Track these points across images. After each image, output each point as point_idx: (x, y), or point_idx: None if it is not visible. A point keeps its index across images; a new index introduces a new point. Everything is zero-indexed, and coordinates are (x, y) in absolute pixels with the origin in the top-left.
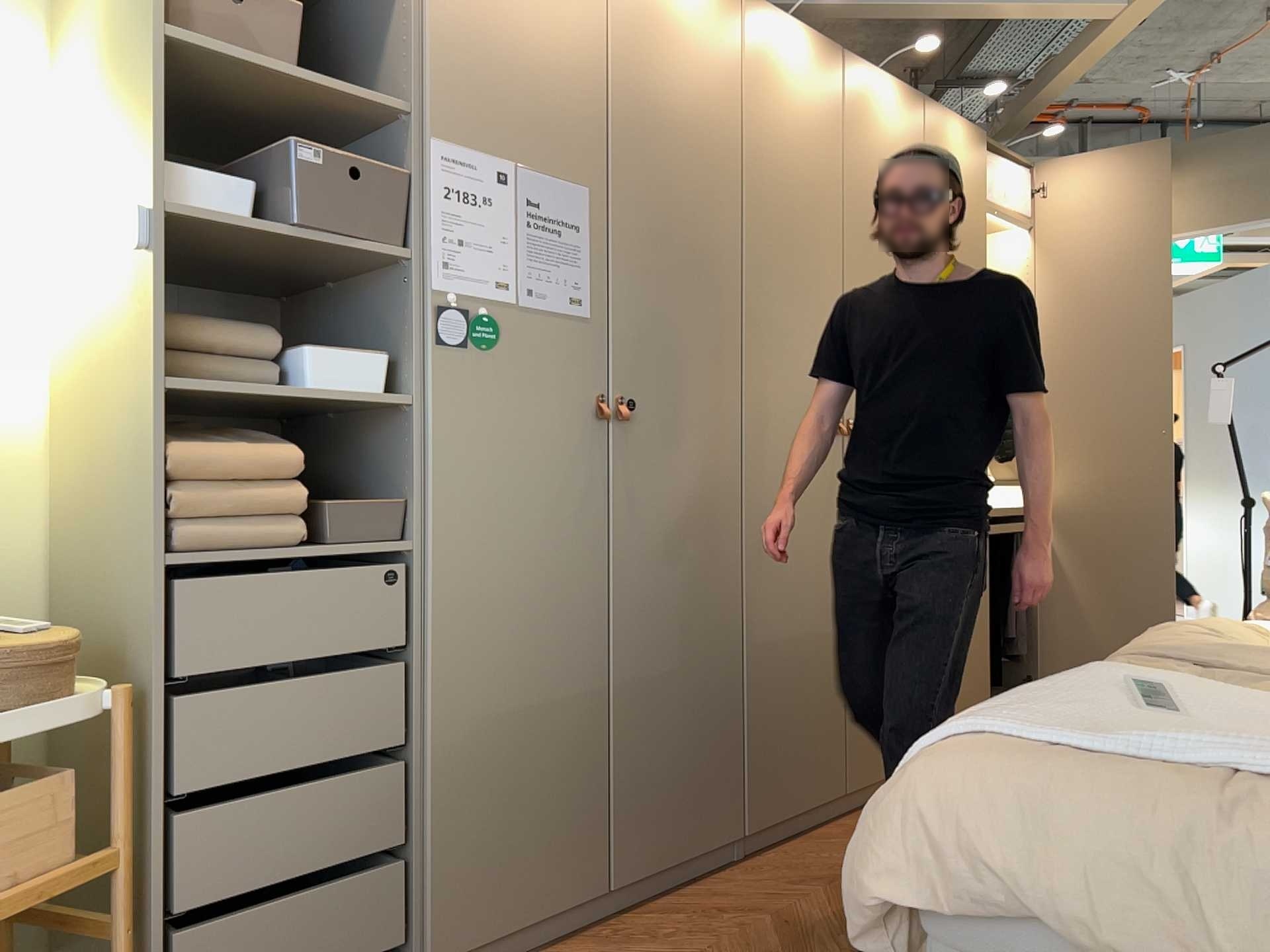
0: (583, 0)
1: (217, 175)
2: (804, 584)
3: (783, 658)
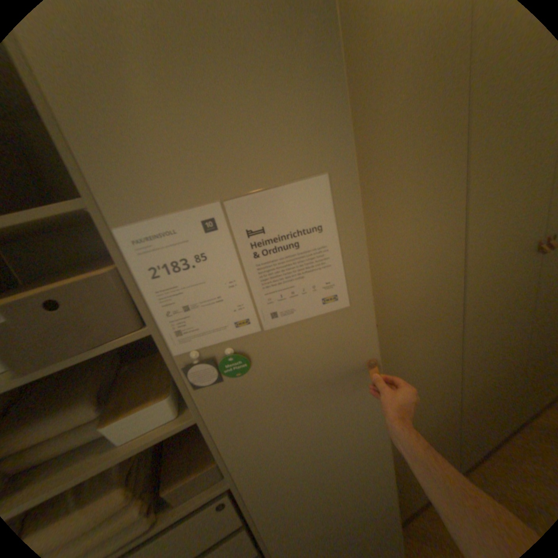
0: None
1: None
2: (502, 354)
3: (486, 396)
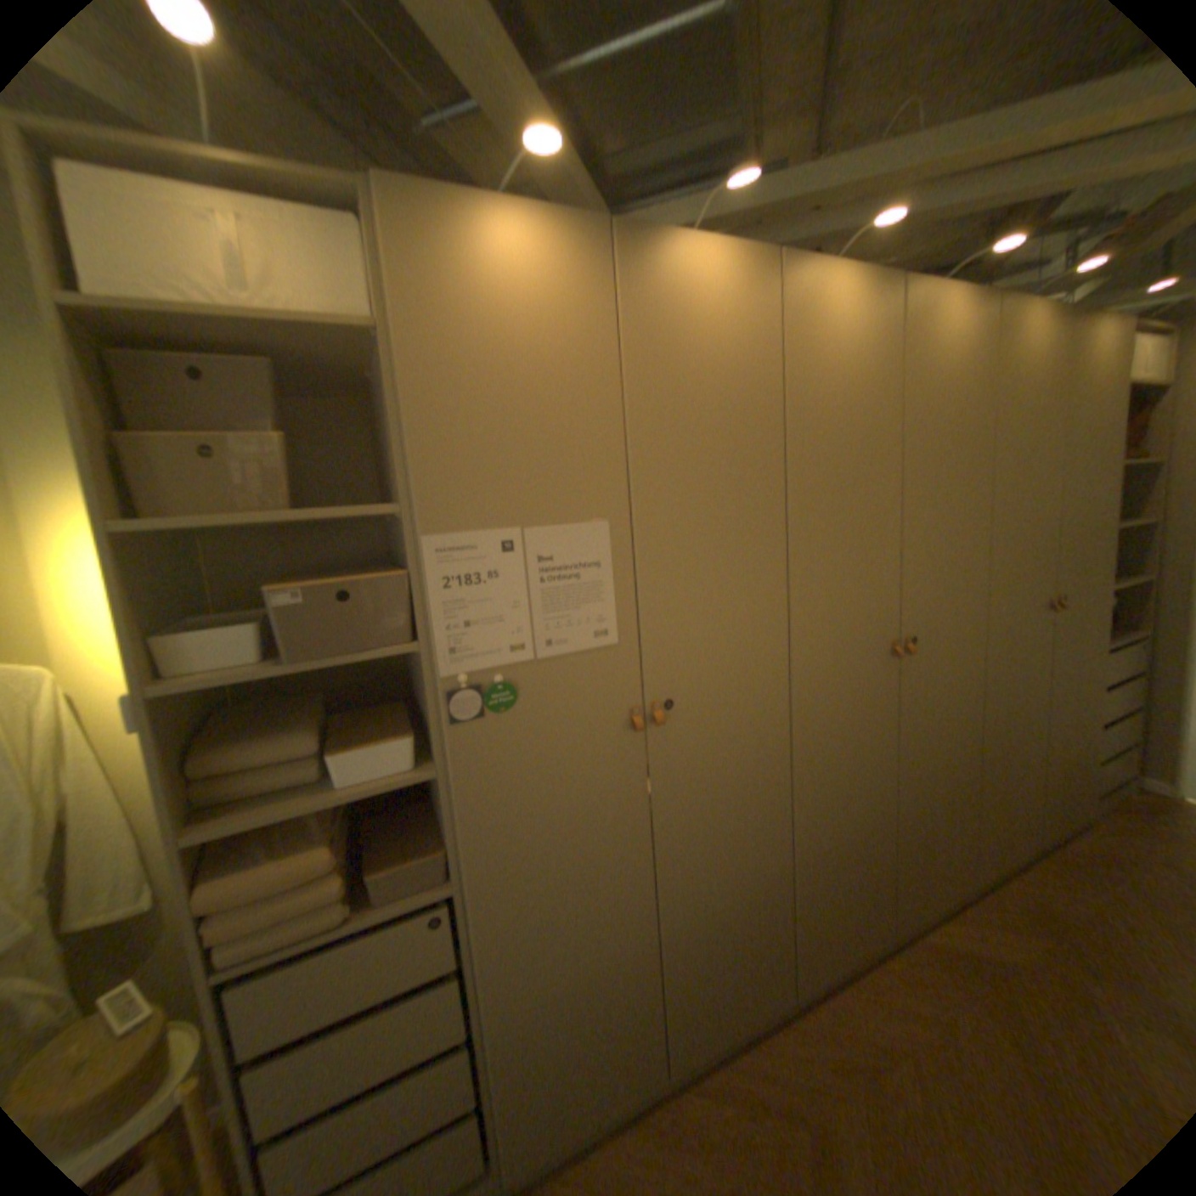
0: (585, 329)
1: (208, 635)
2: (853, 796)
3: (832, 861)
